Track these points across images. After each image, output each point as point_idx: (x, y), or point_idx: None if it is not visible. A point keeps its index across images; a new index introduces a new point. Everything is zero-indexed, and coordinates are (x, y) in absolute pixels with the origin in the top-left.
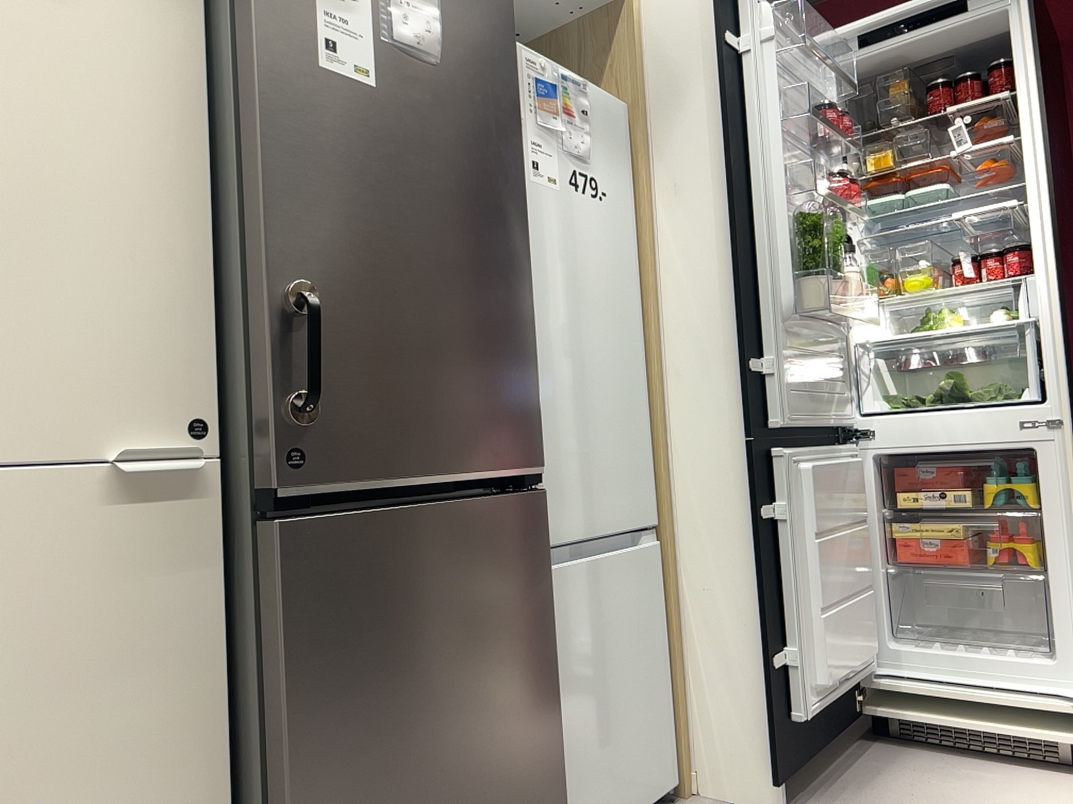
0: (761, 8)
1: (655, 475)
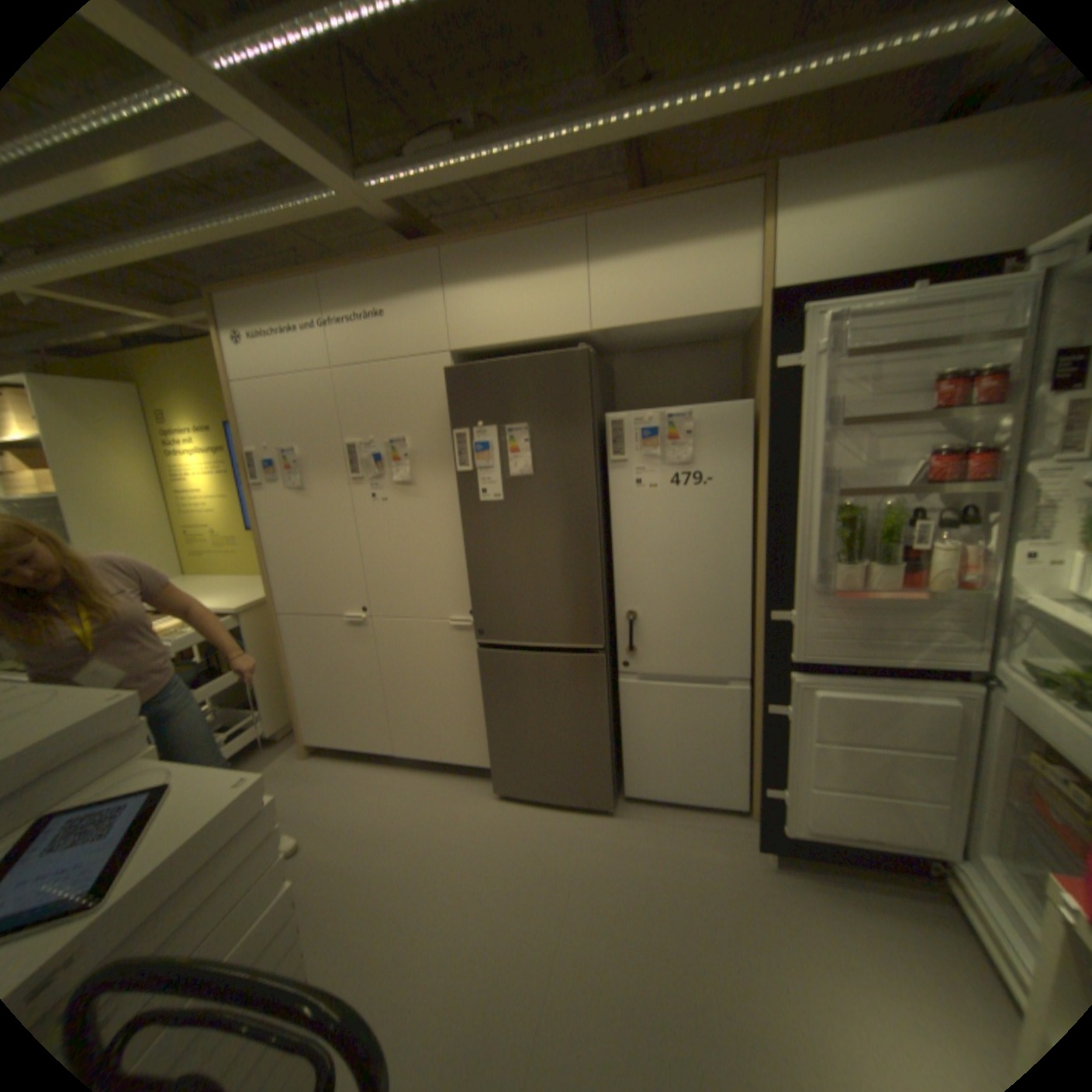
0: (826, 319)
1: (755, 649)
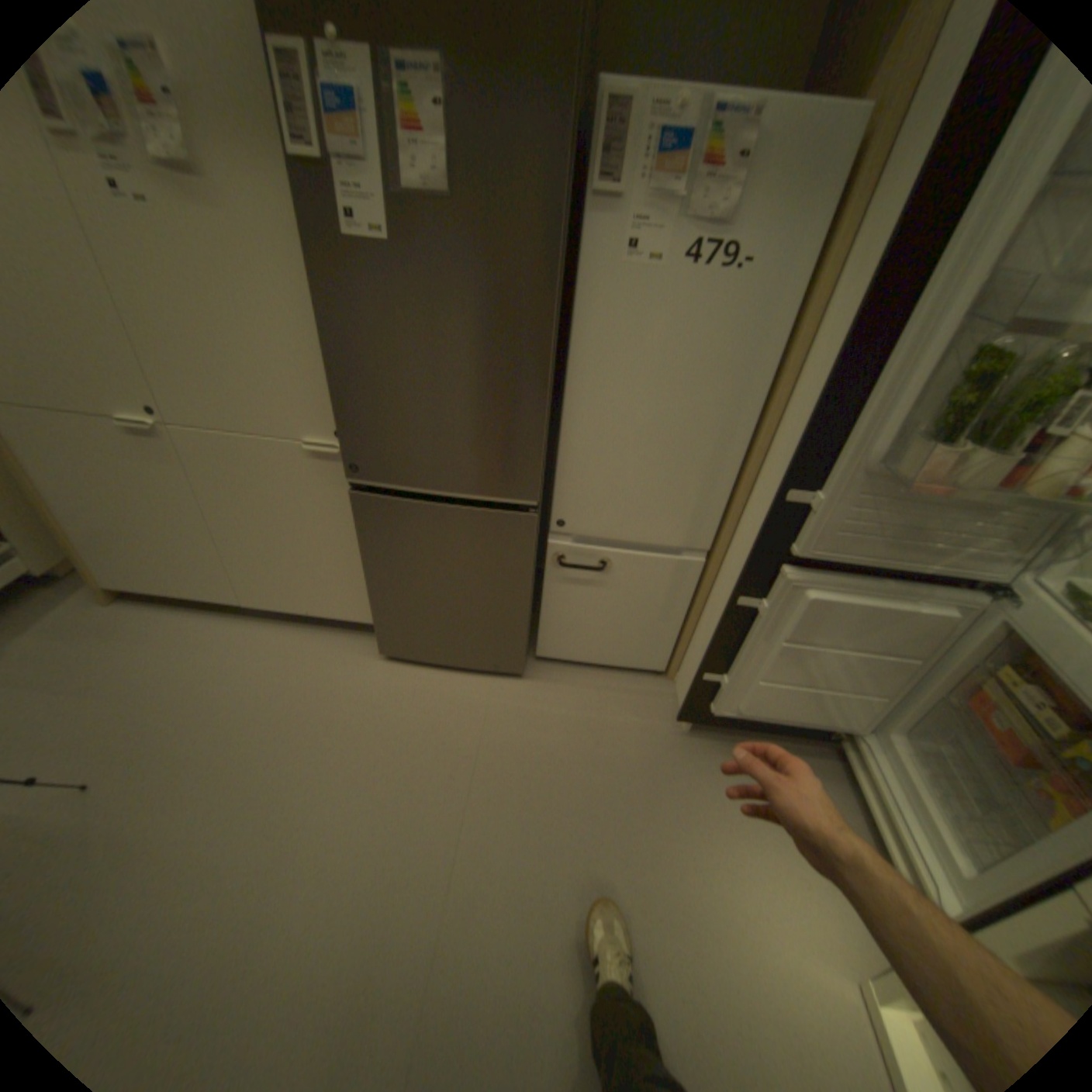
0: None
1: (726, 517)
